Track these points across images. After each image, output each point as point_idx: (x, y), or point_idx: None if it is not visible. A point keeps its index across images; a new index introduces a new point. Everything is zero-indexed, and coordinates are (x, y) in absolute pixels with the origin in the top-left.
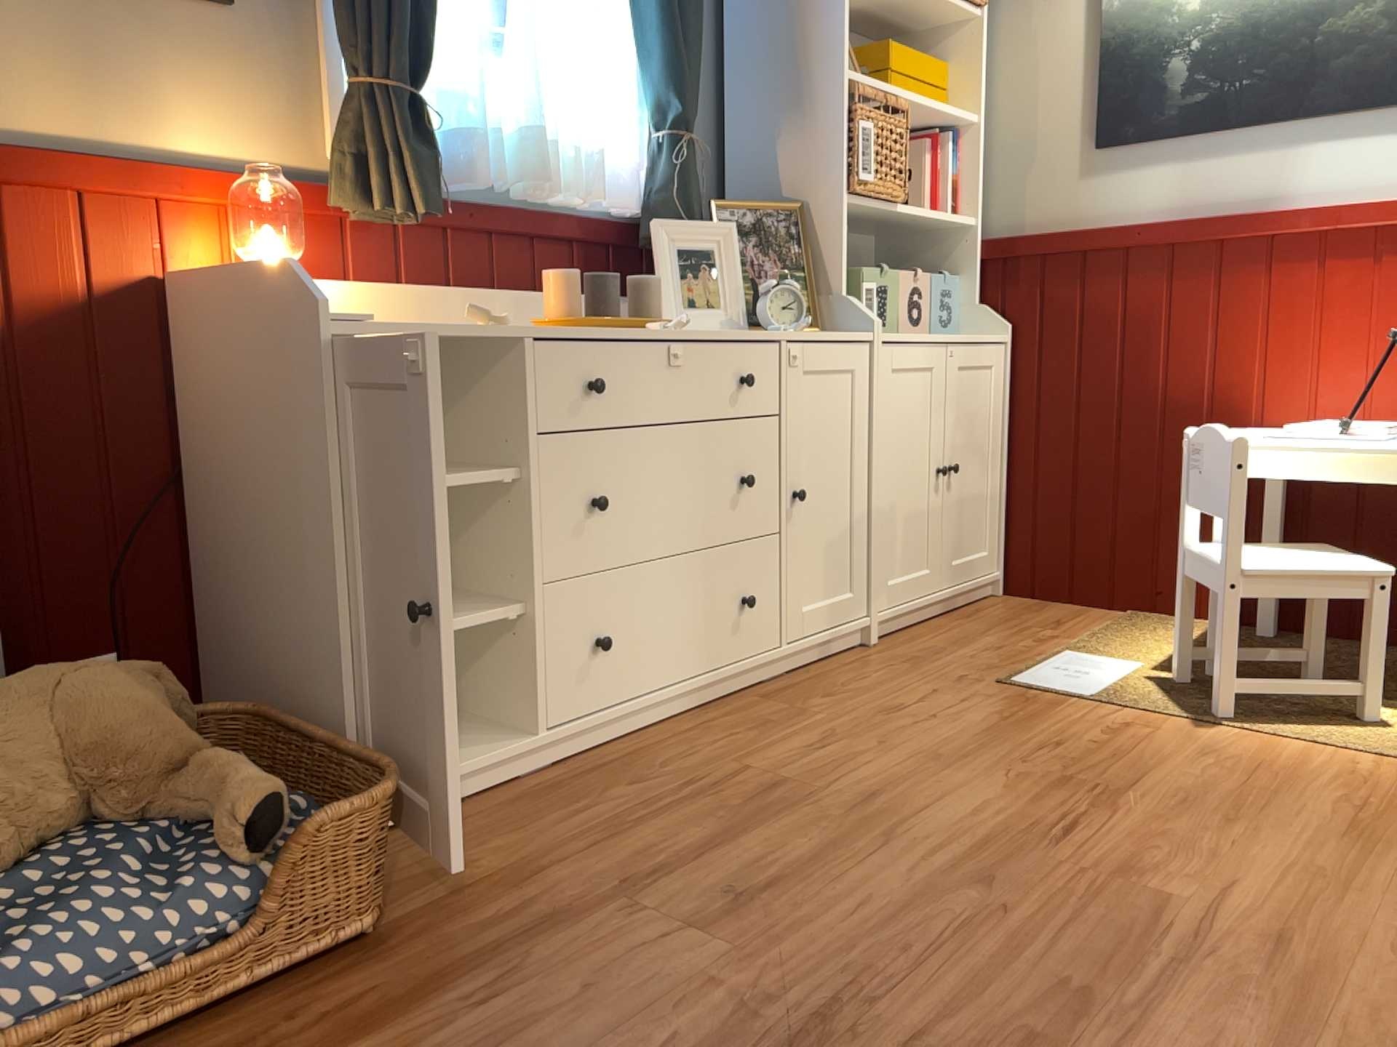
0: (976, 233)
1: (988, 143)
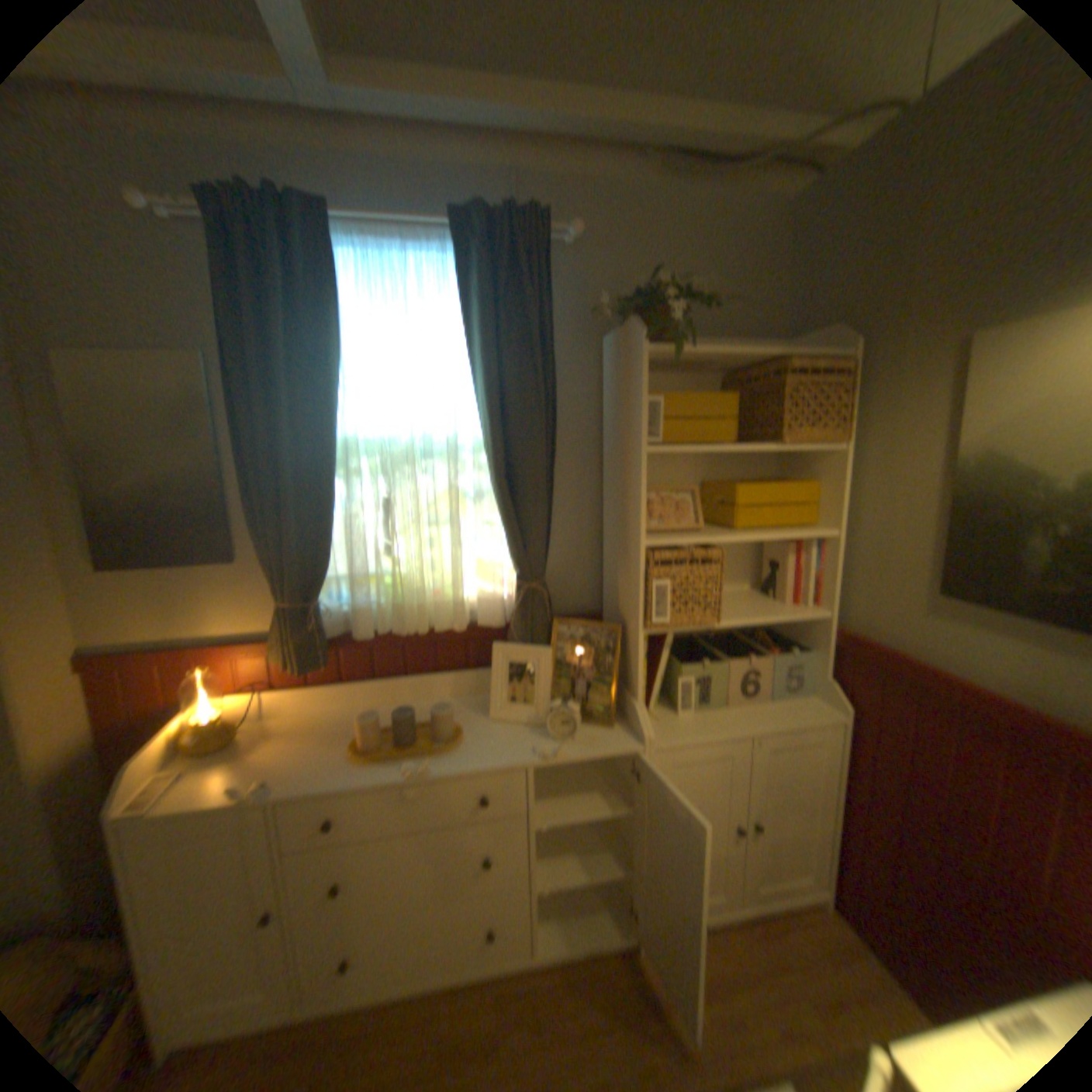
0: (832, 624)
1: (853, 549)
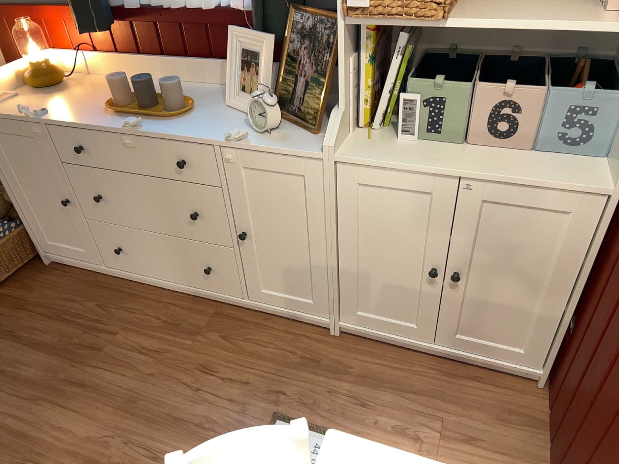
0: None
1: None
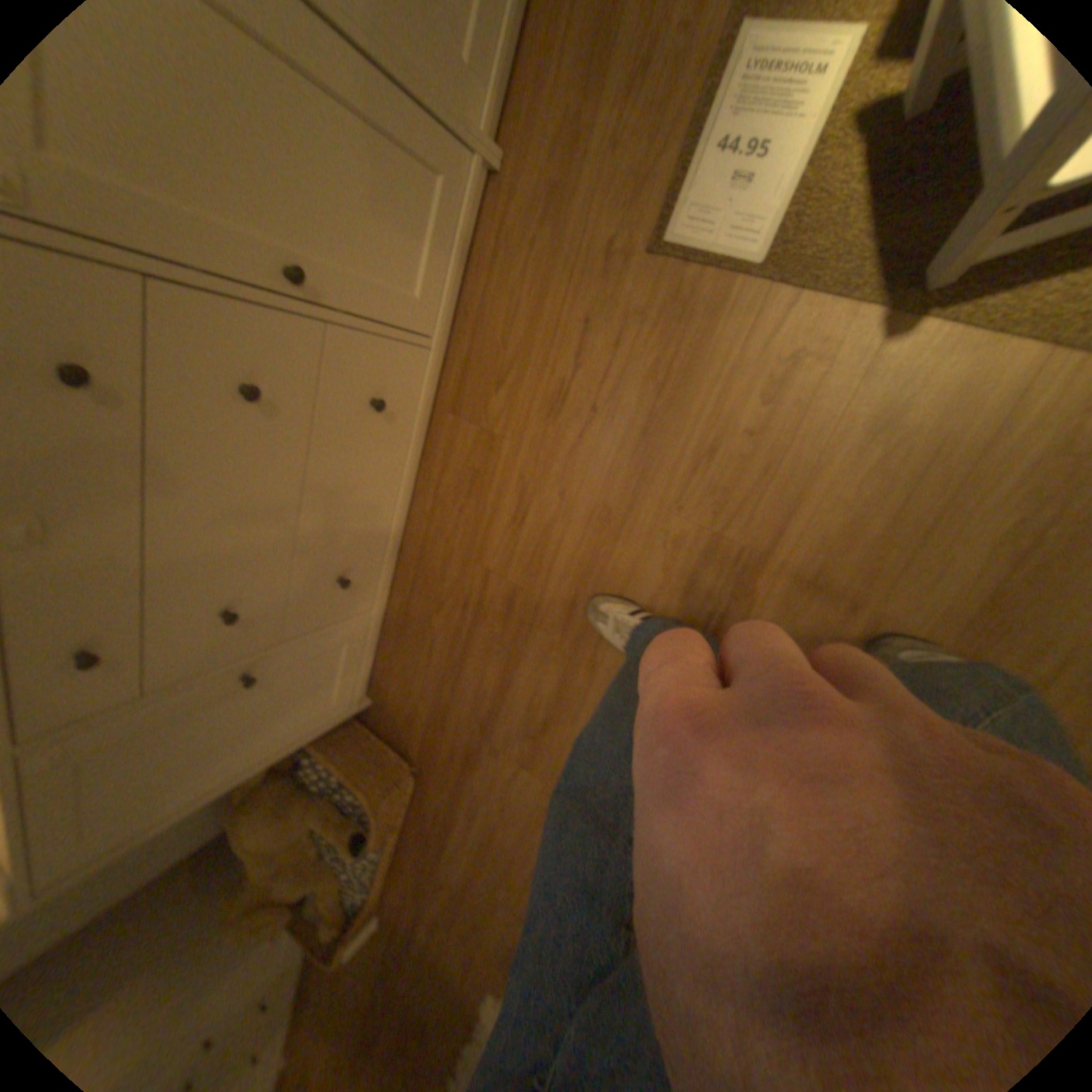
0: None
1: None
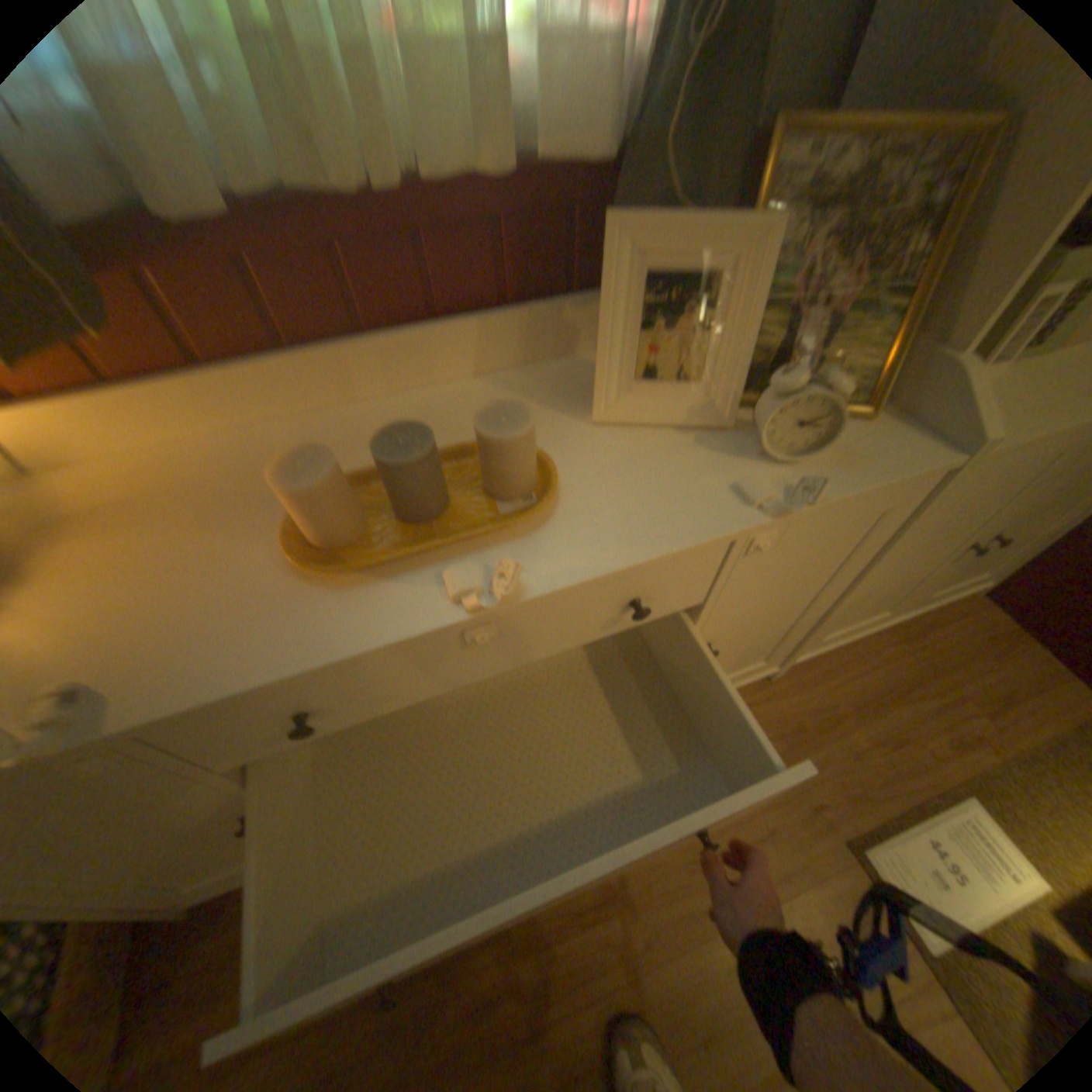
0: None
1: None
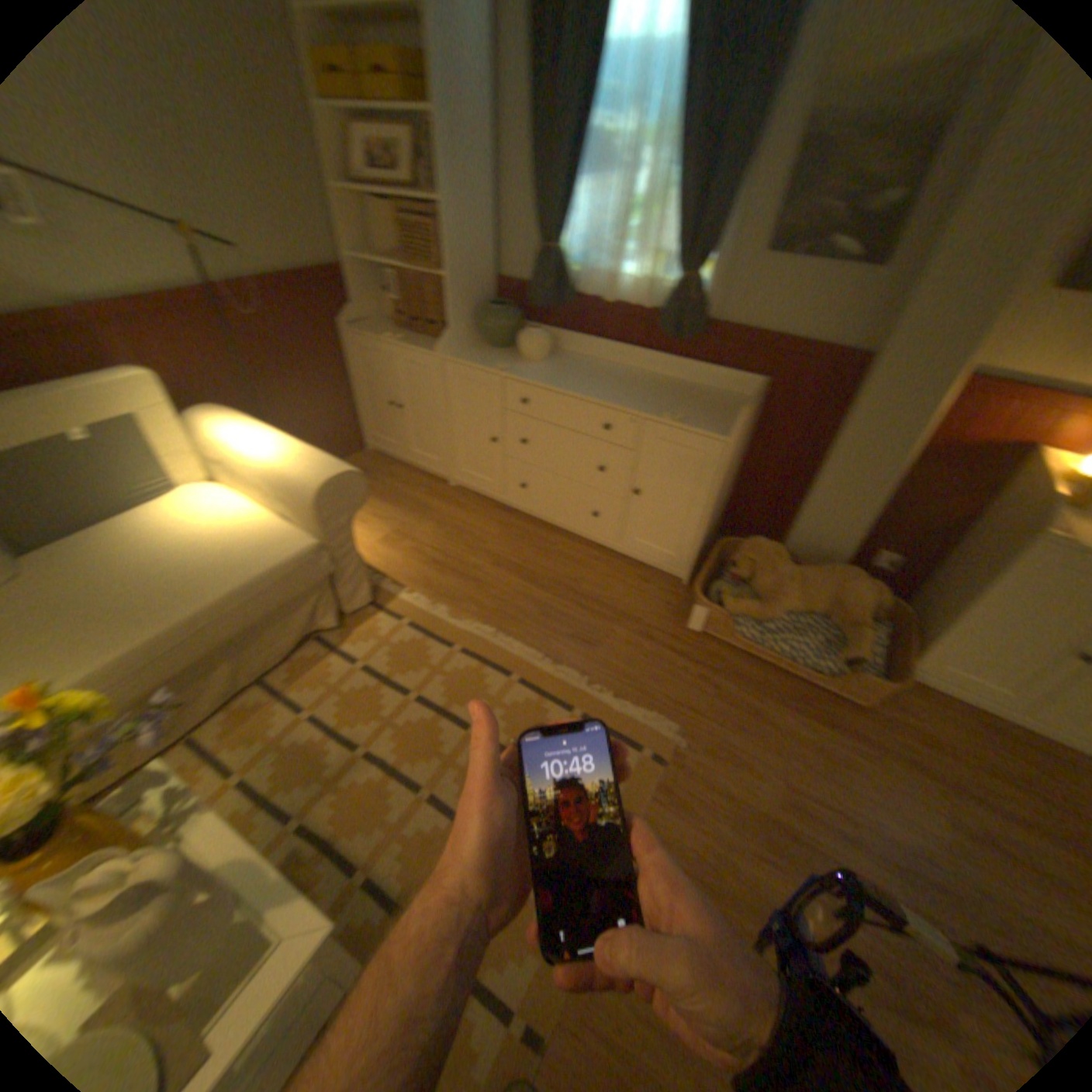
0: None
1: None
